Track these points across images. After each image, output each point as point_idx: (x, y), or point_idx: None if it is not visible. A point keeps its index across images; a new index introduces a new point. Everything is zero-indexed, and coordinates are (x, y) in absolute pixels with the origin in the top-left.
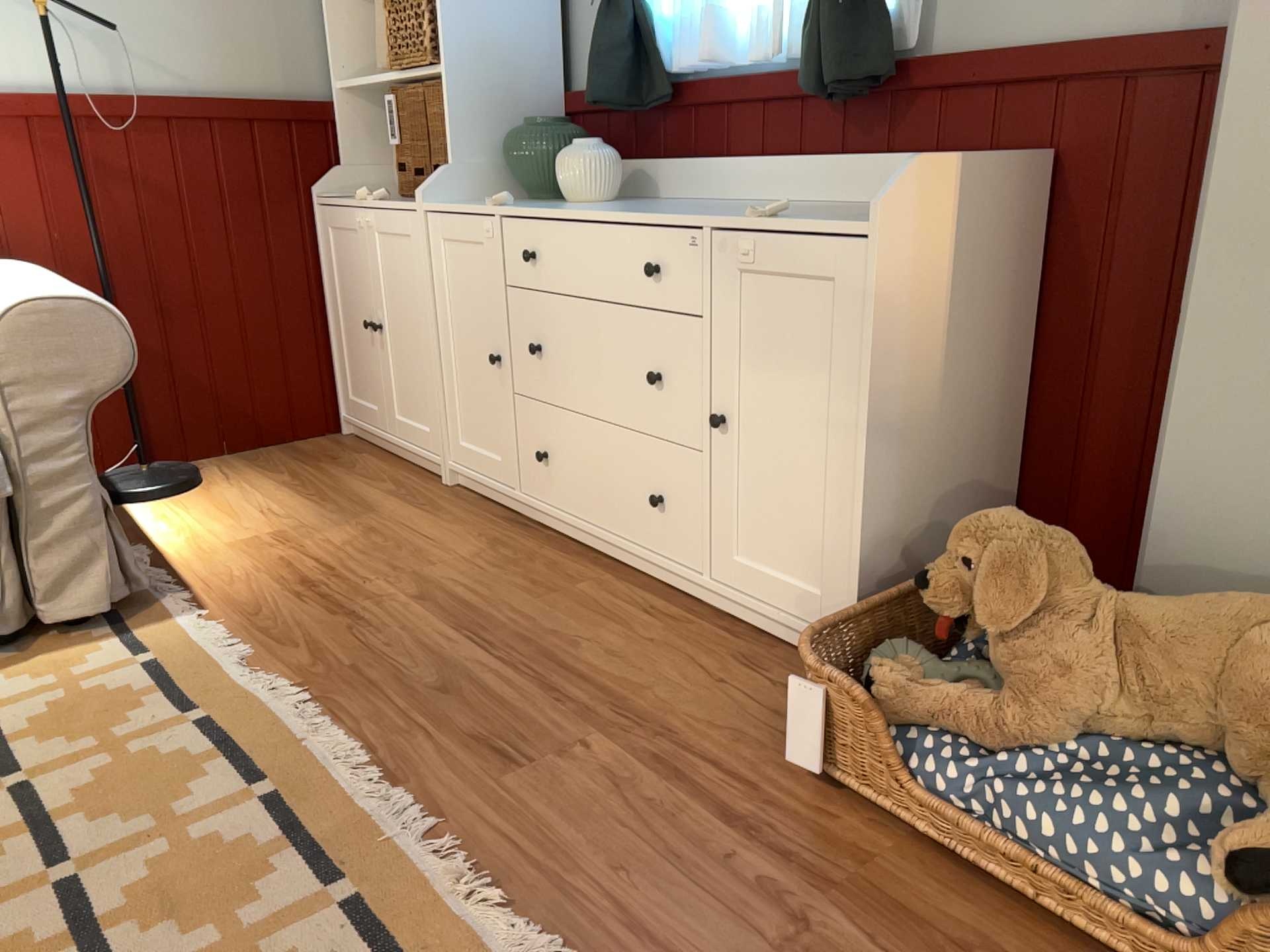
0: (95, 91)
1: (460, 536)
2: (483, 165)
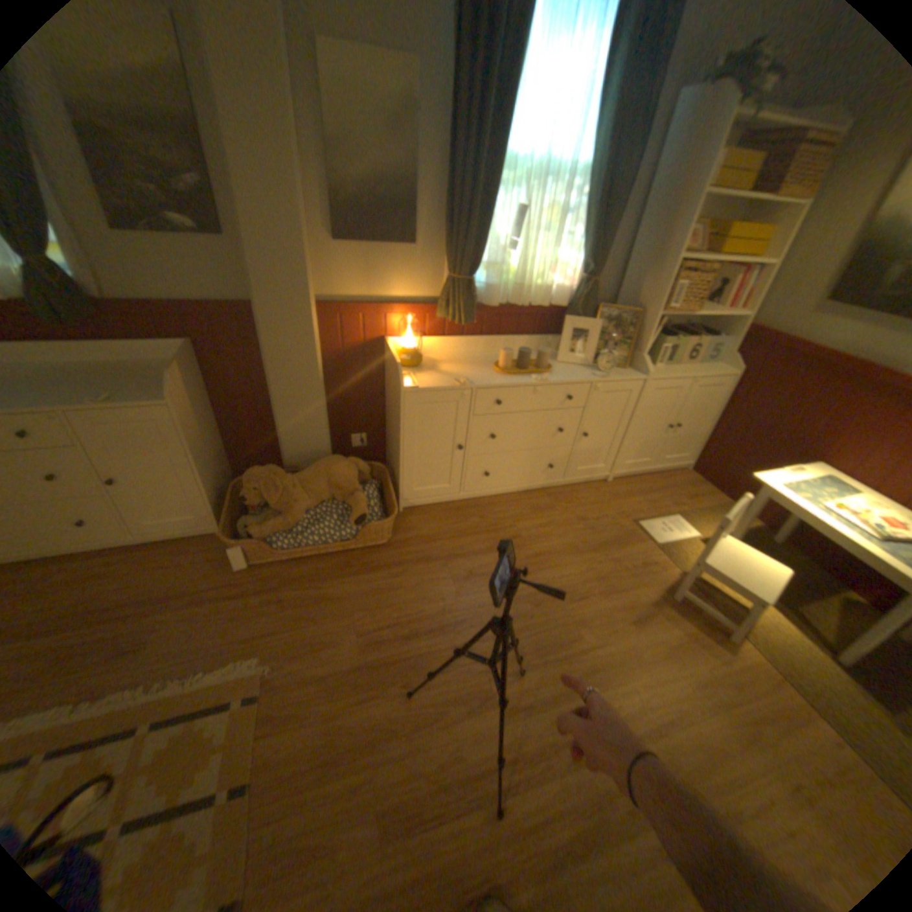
0: None
1: None
2: None
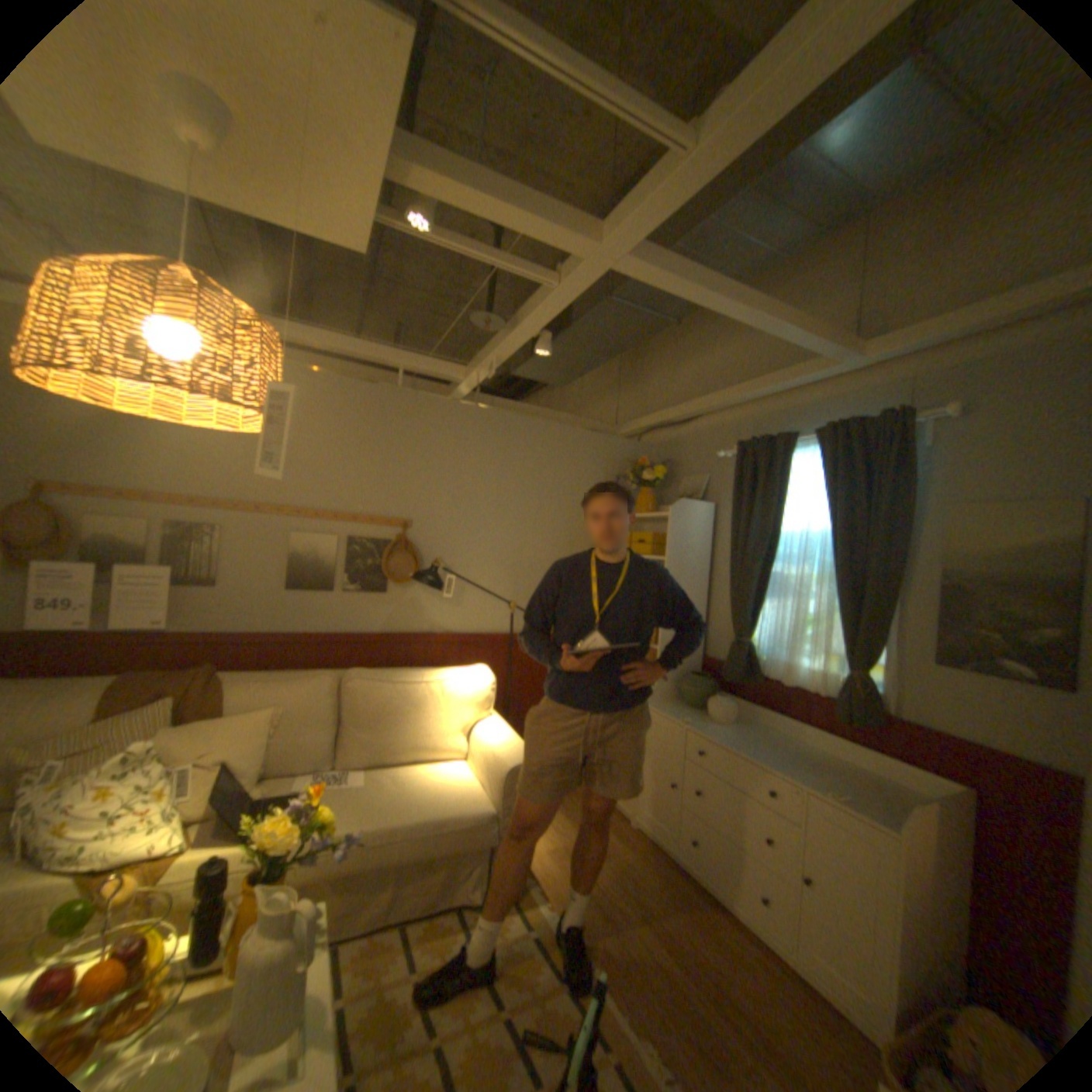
0: (515, 631)
1: (651, 874)
2: (668, 686)
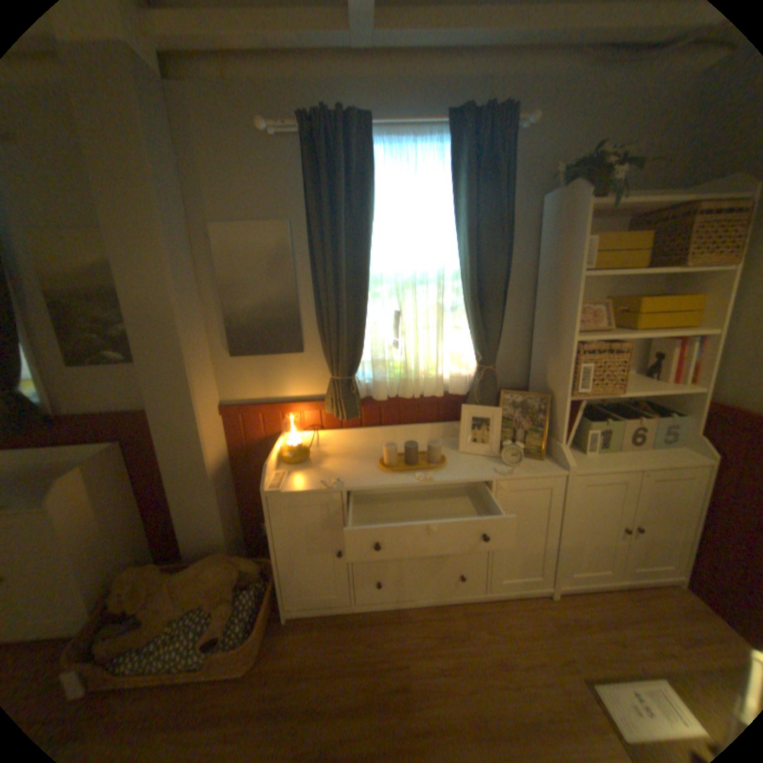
0: None
1: None
2: None
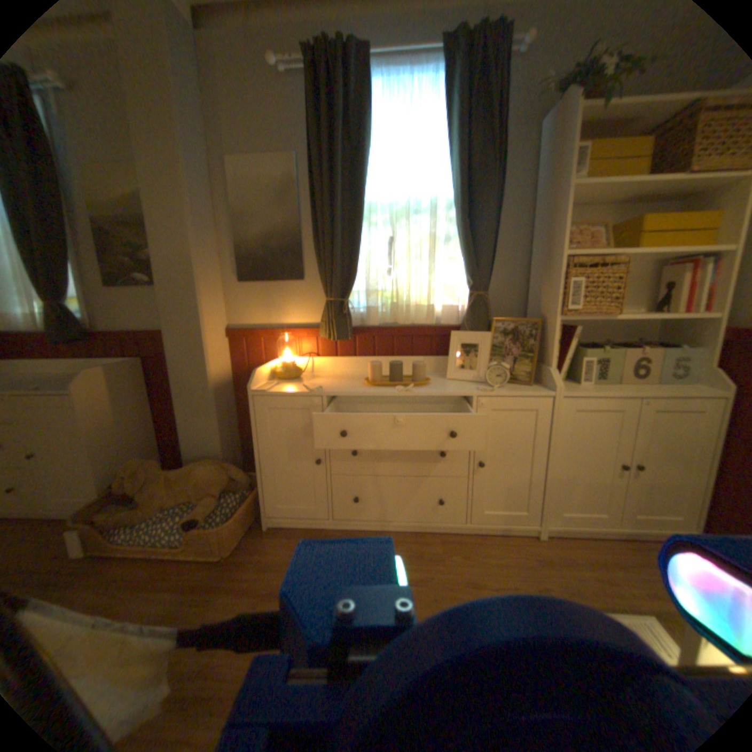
0: None
1: None
2: None
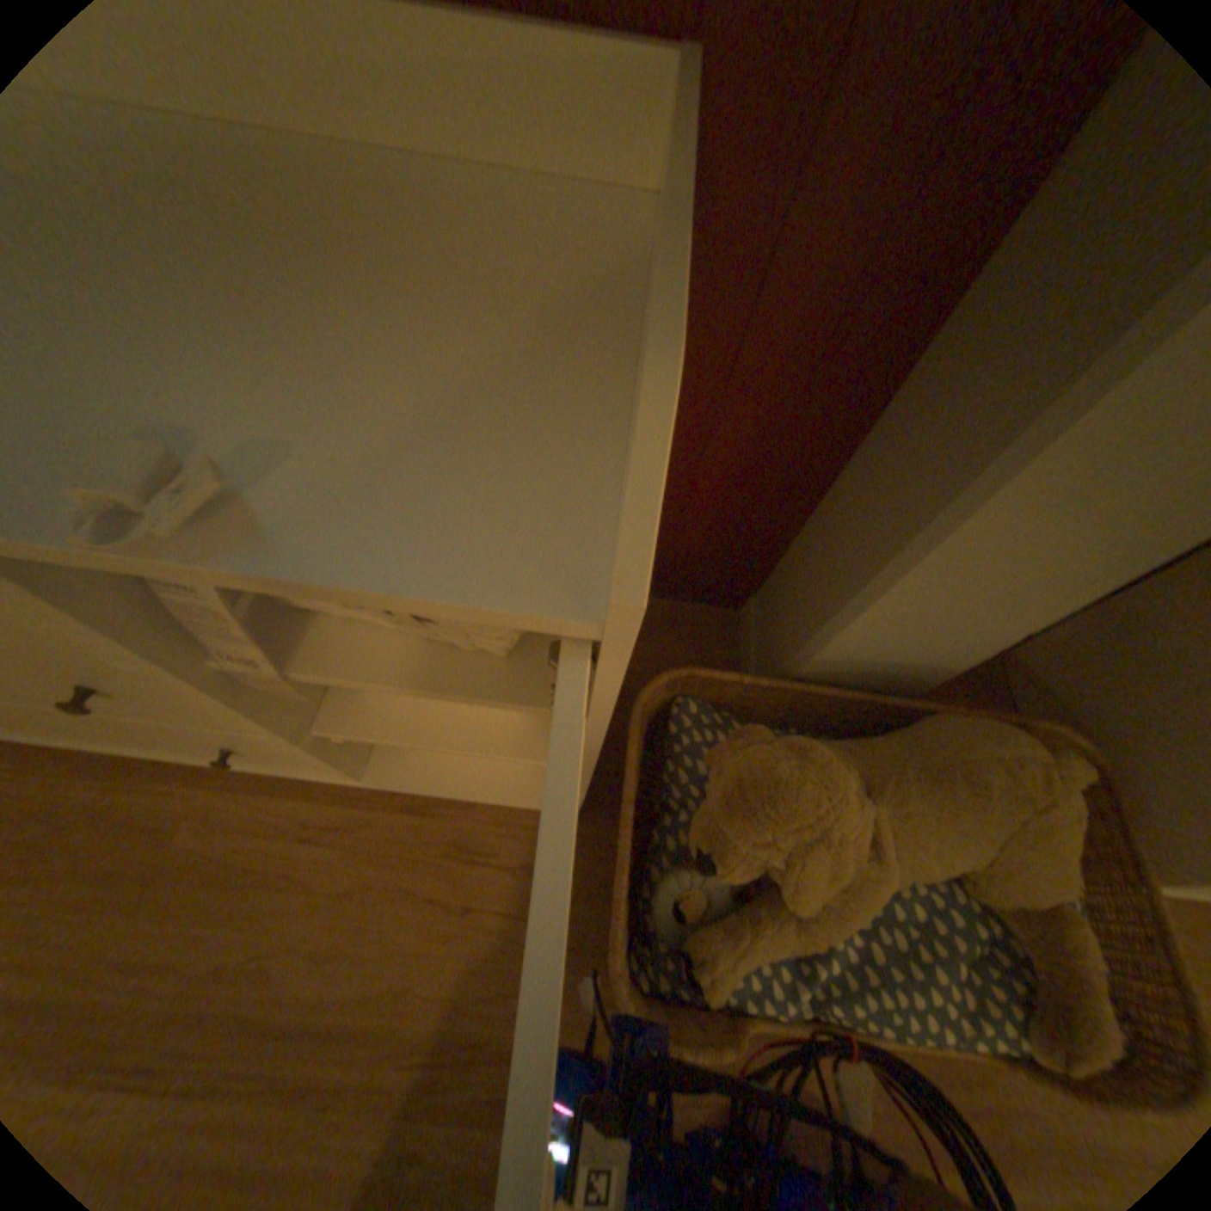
0: None
1: None
2: None
